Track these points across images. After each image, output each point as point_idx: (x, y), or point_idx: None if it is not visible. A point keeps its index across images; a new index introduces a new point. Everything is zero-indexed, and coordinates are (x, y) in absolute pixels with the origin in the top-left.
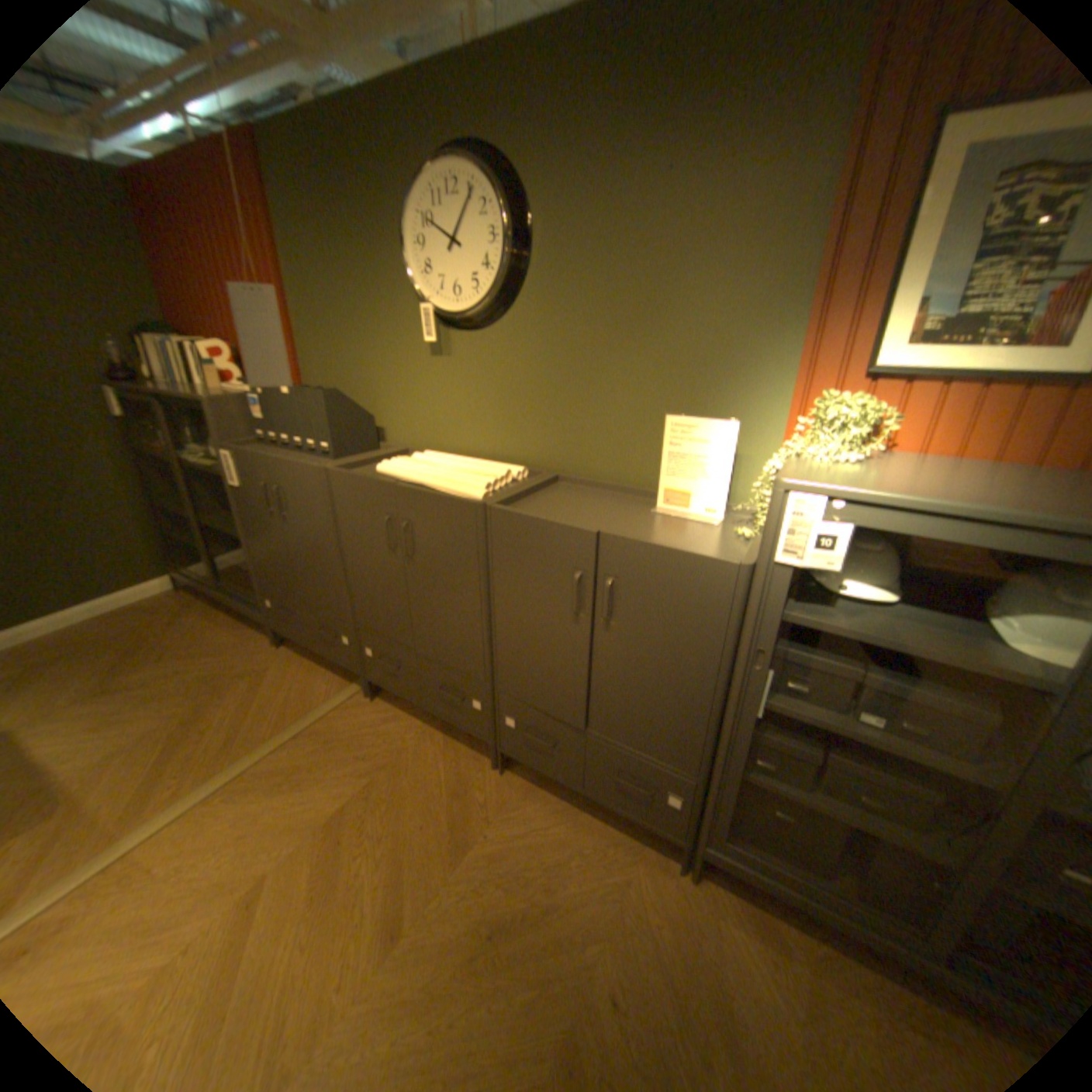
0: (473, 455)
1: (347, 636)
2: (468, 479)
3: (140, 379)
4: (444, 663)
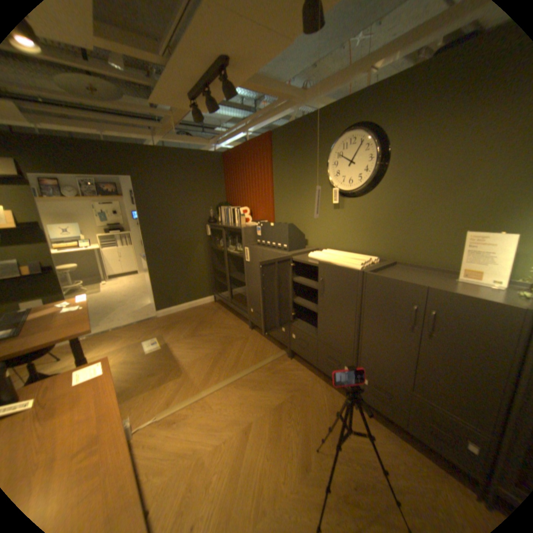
0: (350, 251)
1: (285, 328)
2: (352, 261)
3: (218, 223)
4: (332, 346)
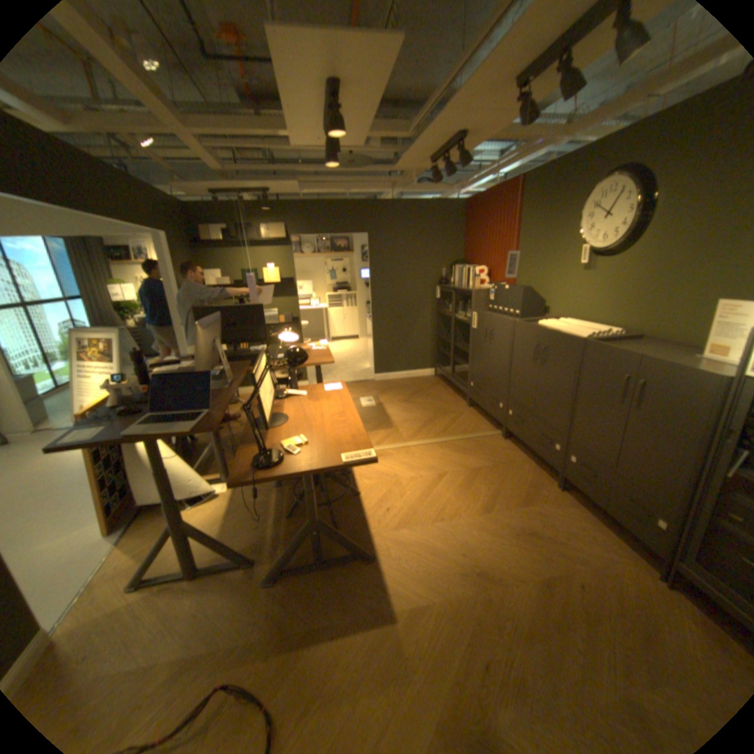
0: (595, 322)
1: (503, 403)
2: (584, 330)
3: (450, 283)
4: (547, 422)
